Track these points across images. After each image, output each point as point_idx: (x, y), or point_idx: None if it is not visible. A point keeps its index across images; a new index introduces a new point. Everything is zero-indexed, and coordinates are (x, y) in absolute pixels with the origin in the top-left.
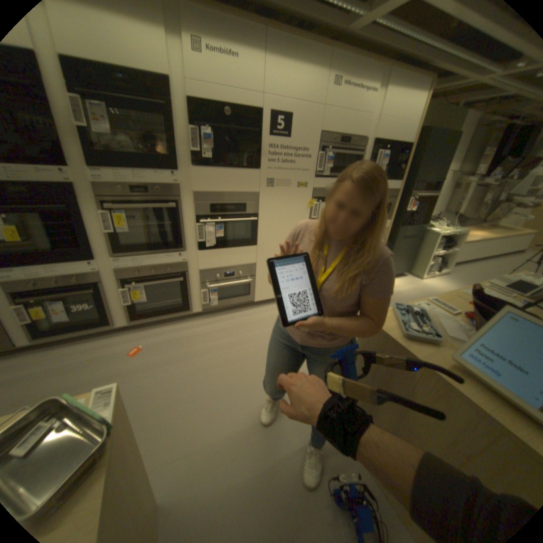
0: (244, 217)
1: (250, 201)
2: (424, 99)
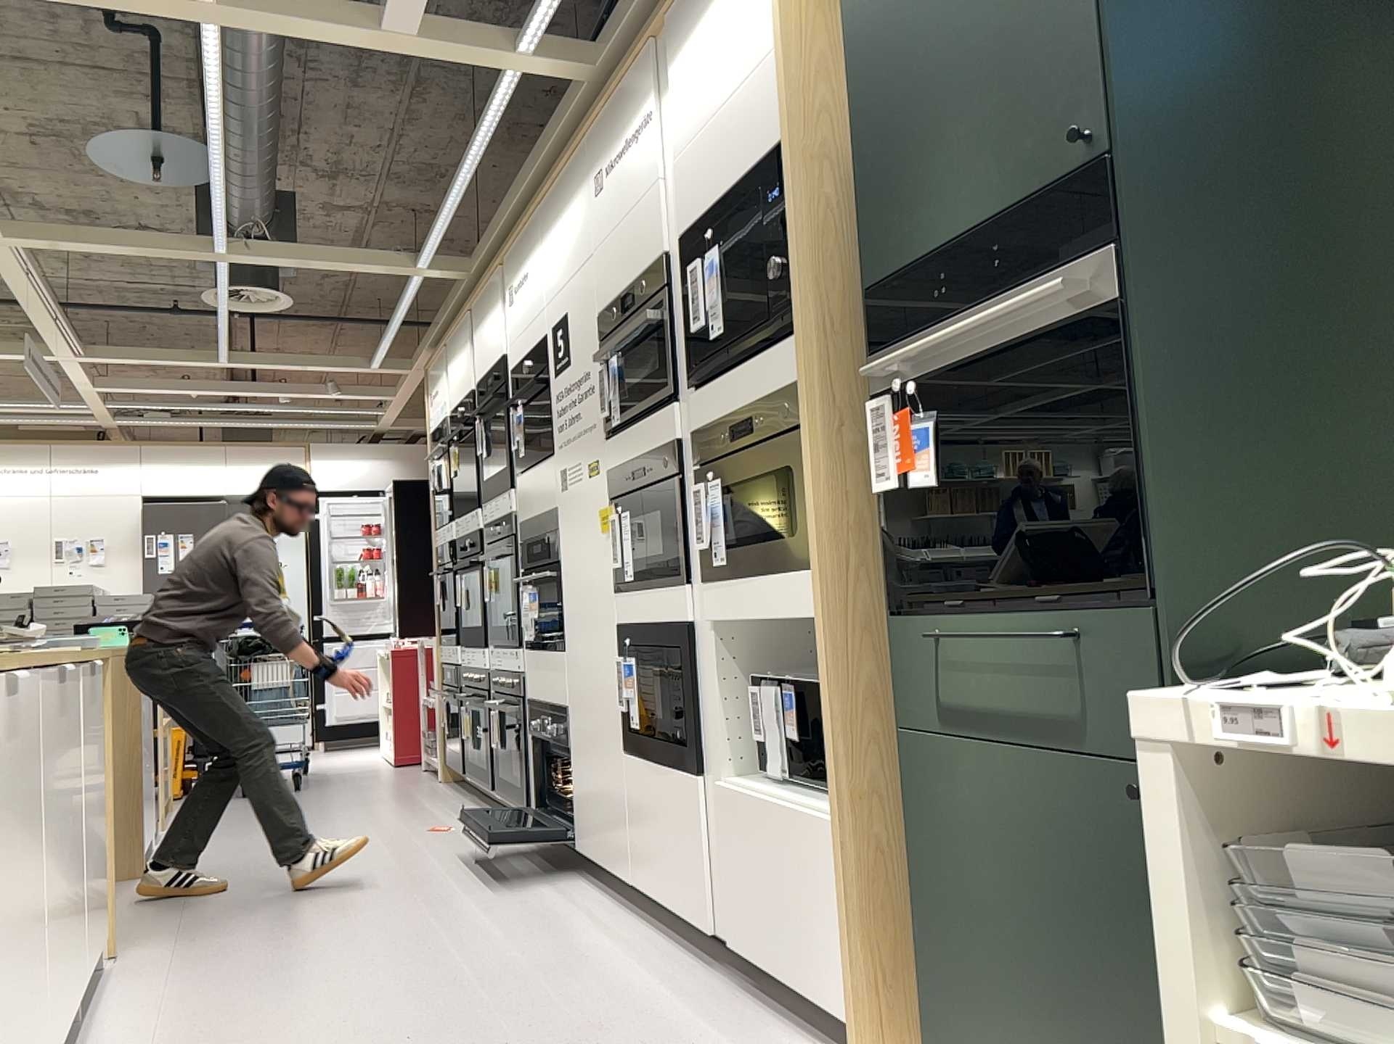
0: (548, 571)
1: (550, 530)
2: None
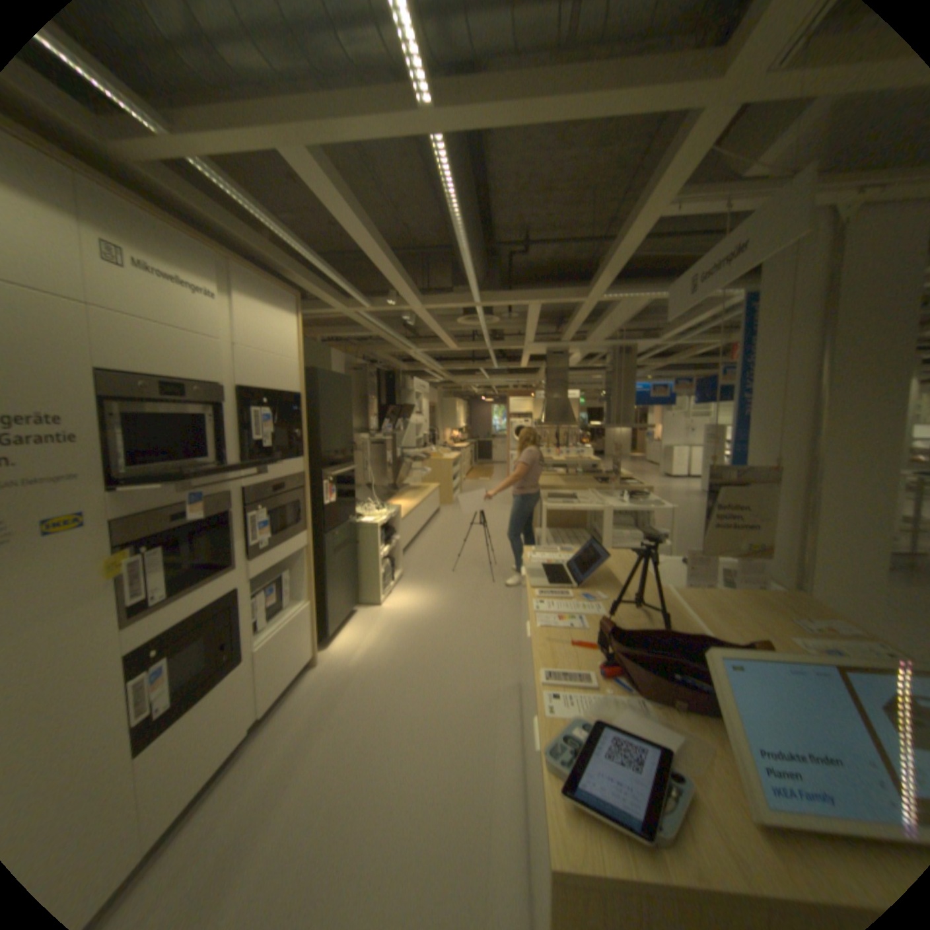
0: None
1: None
2: (294, 325)
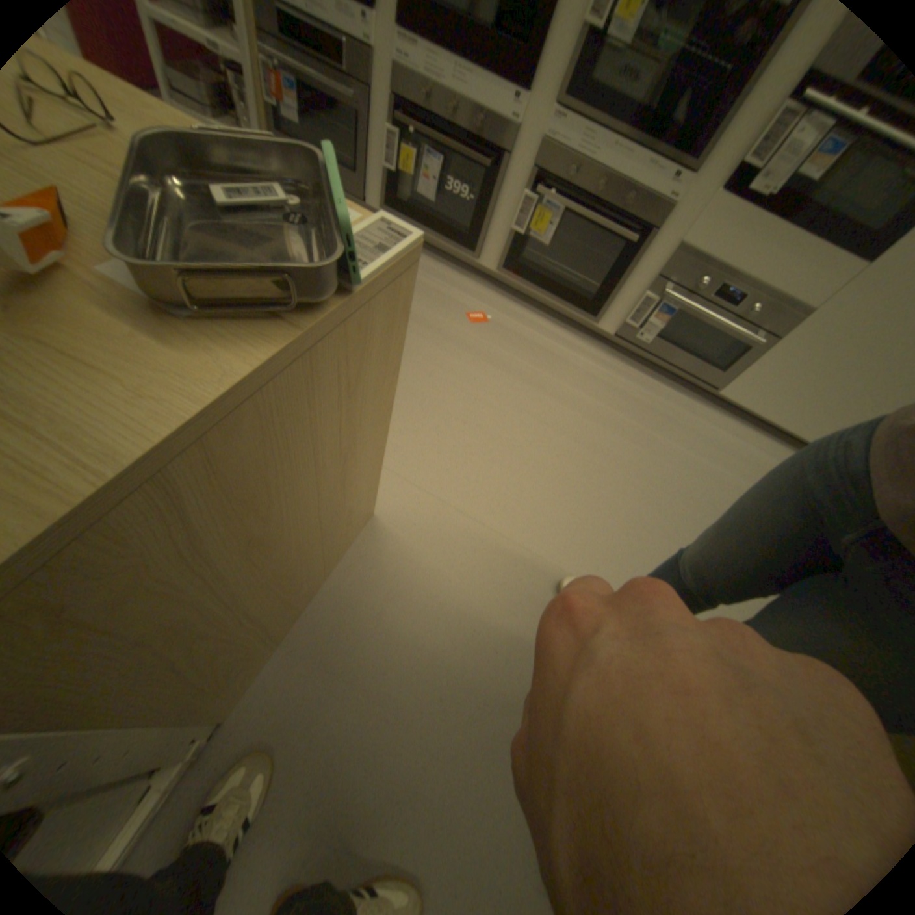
0: None
1: None
2: None
